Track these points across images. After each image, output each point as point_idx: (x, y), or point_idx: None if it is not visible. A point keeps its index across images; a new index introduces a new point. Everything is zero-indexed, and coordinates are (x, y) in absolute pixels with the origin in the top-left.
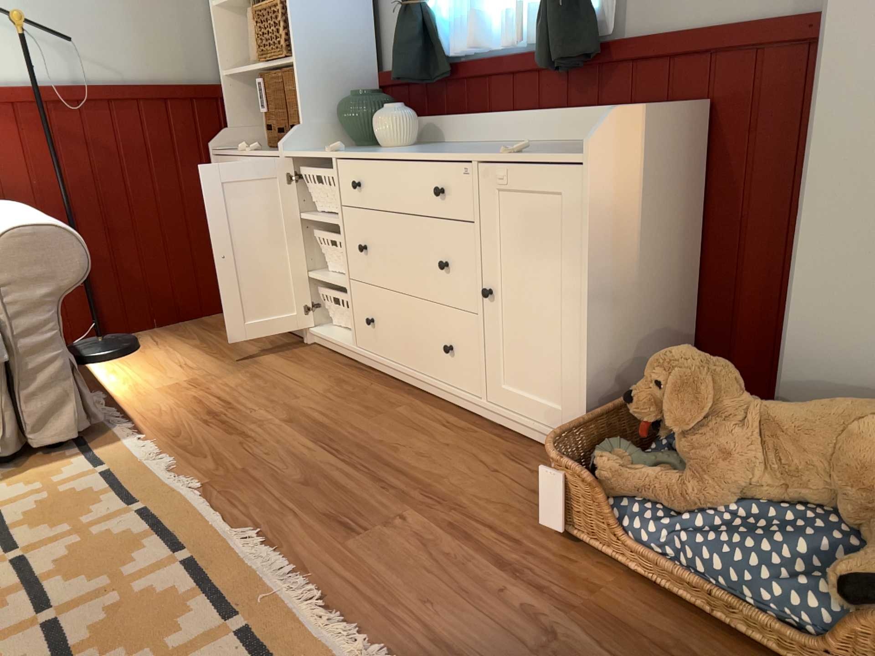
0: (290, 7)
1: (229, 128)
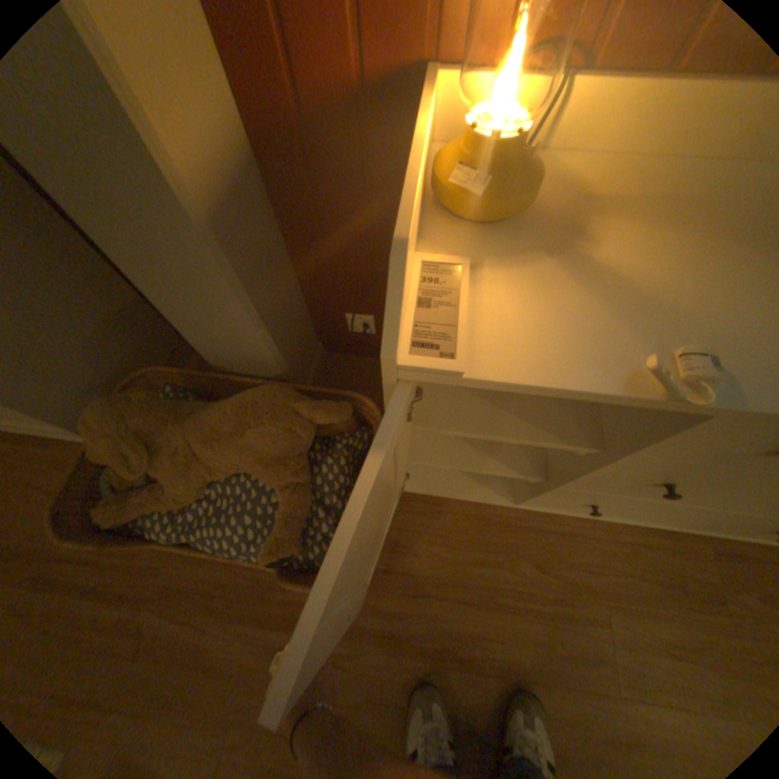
0: None
1: None
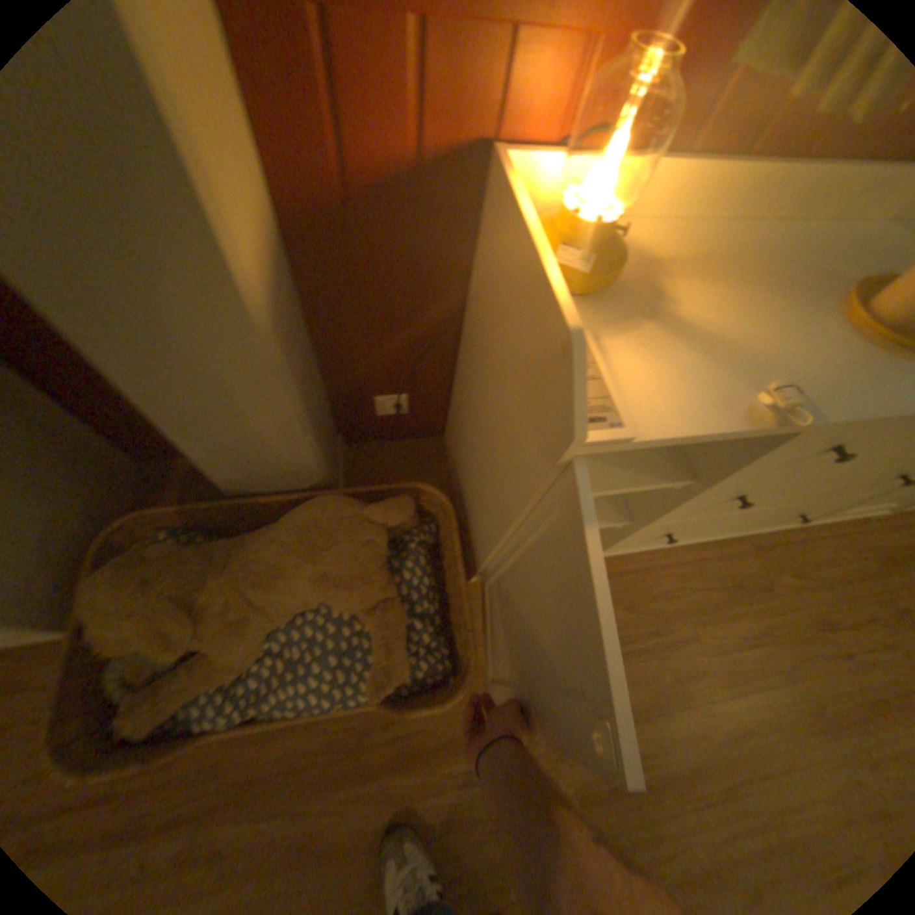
0: None
1: None
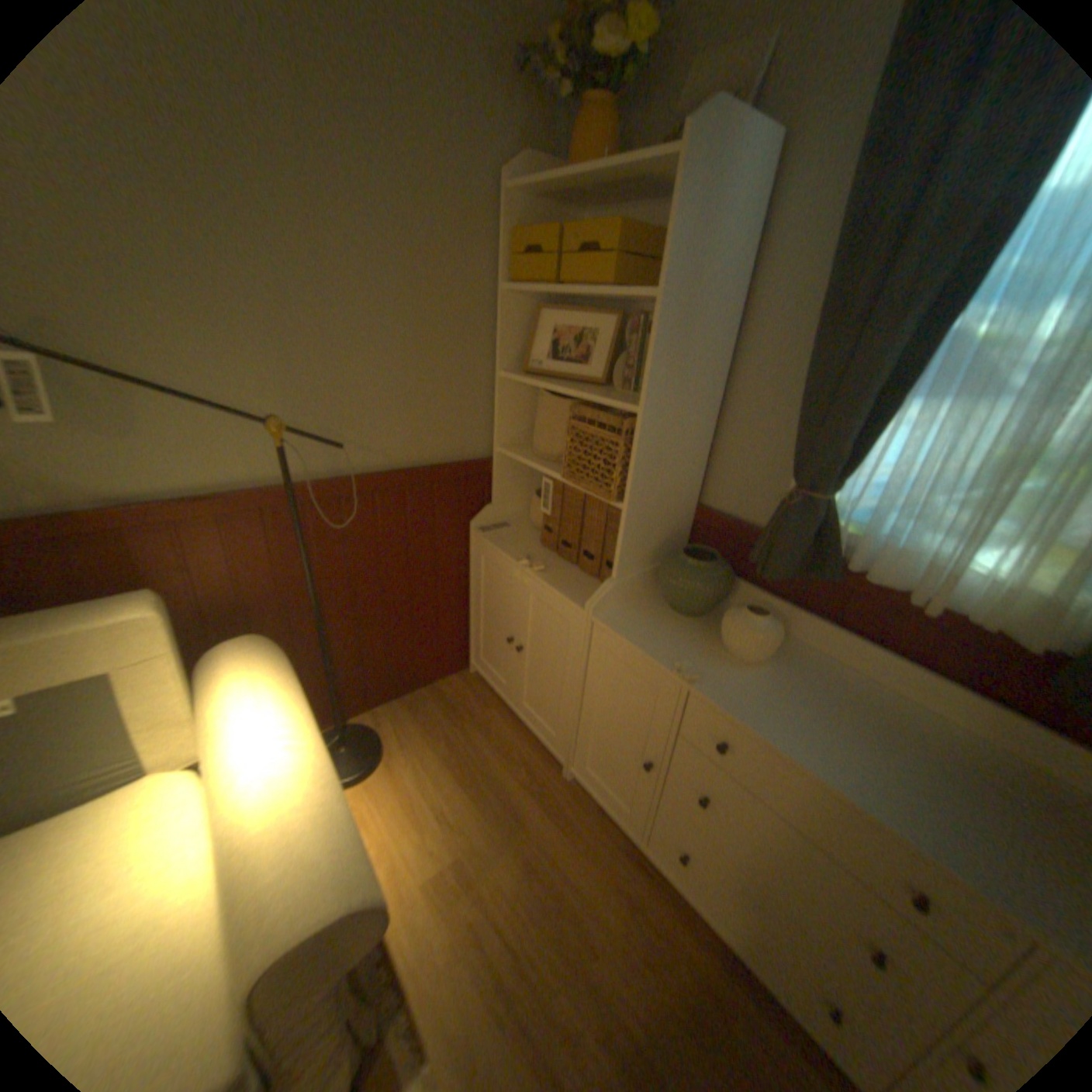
0: (638, 449)
1: (493, 501)
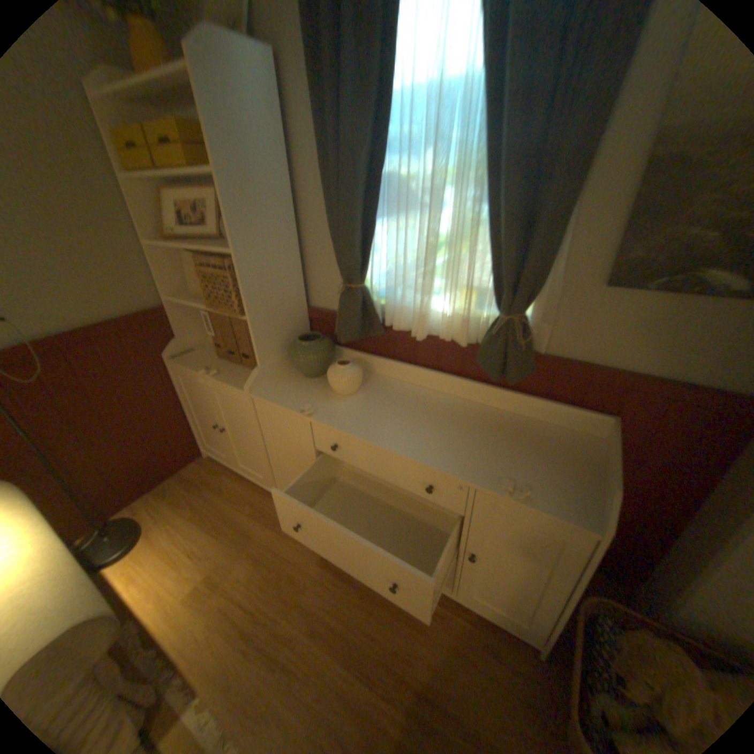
0: (240, 278)
1: (175, 335)
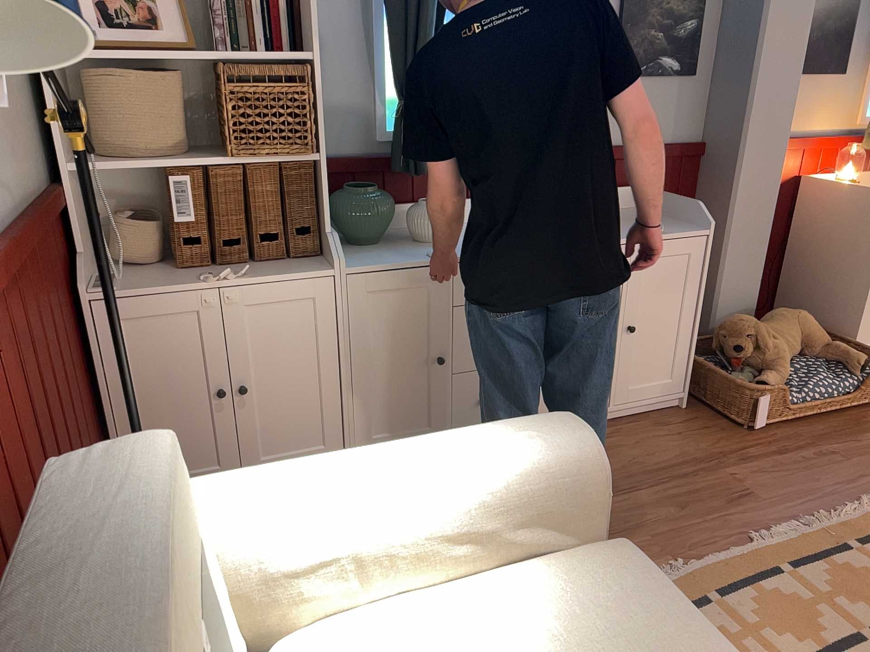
0: (319, 95)
1: (77, 251)
